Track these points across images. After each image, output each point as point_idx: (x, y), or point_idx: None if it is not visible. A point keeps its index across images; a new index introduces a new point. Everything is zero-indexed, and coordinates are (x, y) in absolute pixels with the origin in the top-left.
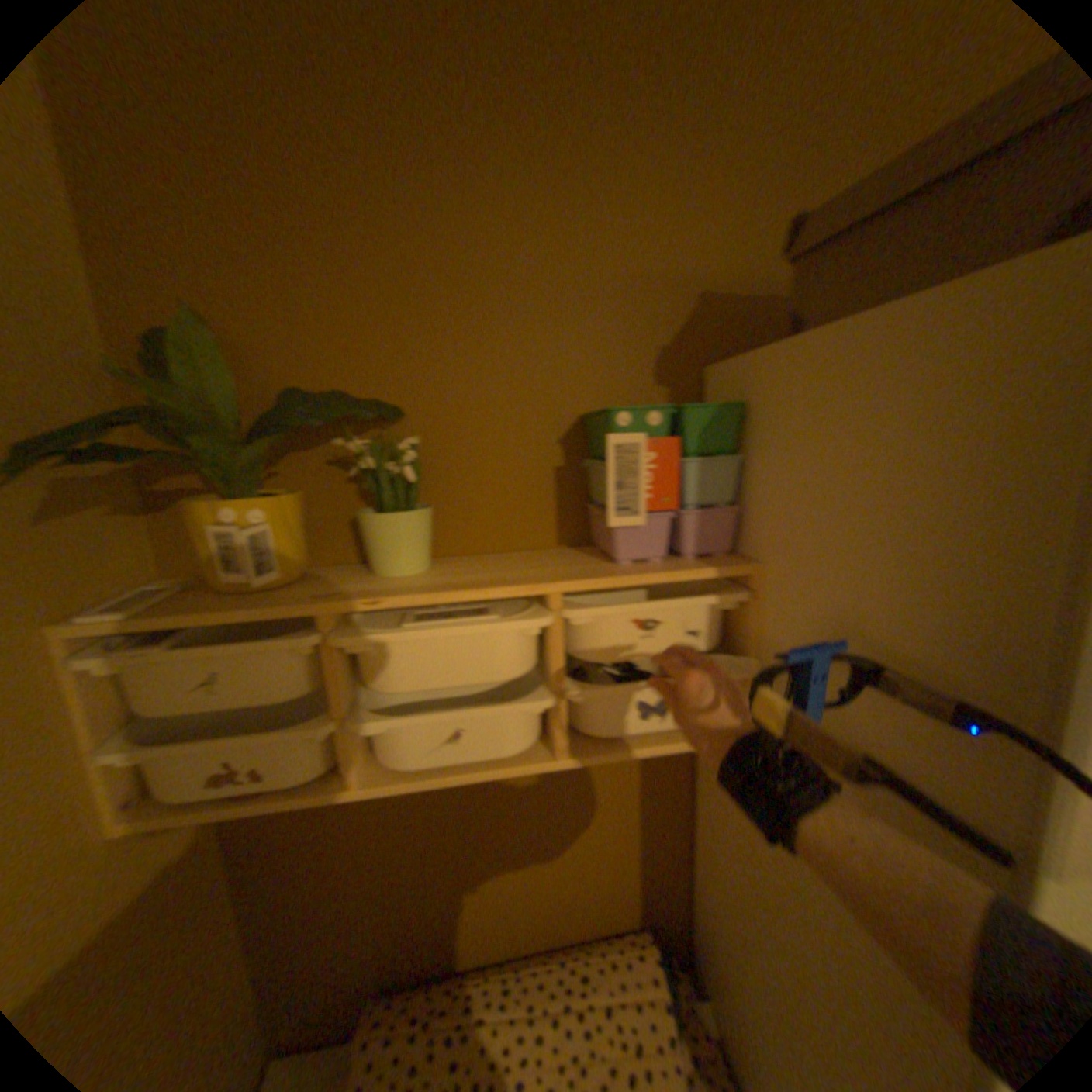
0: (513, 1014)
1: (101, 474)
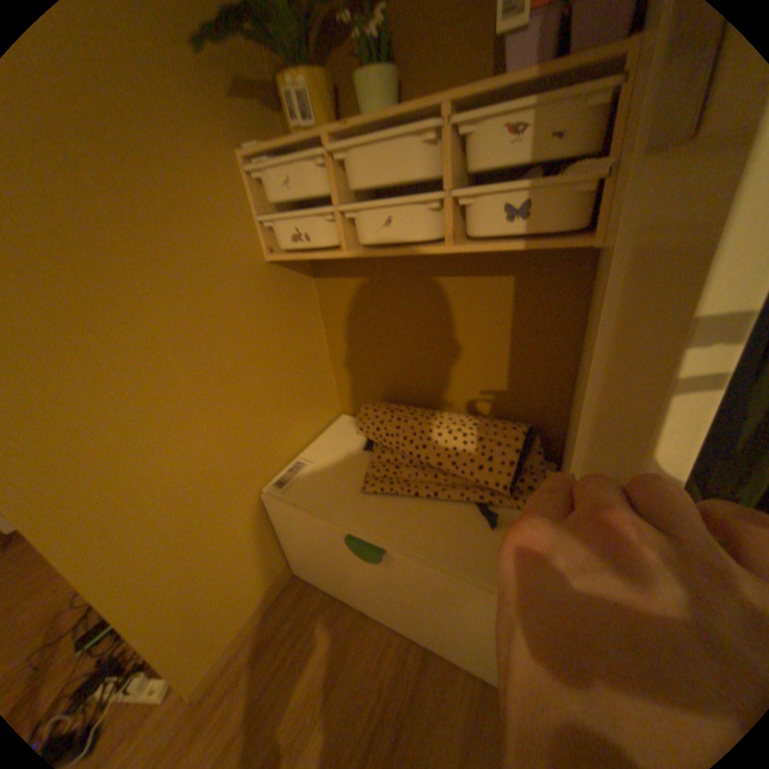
0: (430, 422)
1: (253, 80)
